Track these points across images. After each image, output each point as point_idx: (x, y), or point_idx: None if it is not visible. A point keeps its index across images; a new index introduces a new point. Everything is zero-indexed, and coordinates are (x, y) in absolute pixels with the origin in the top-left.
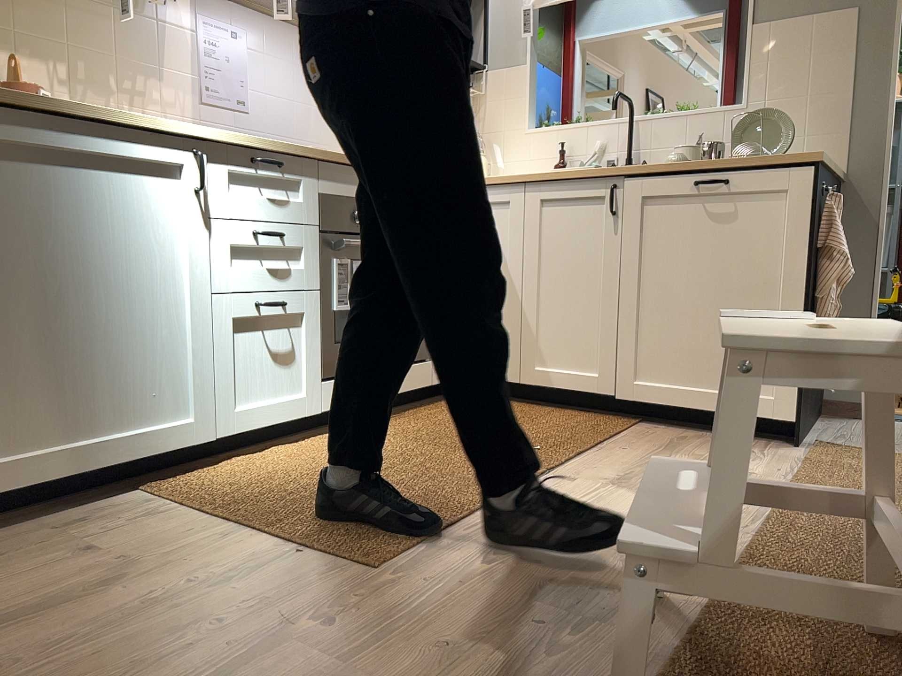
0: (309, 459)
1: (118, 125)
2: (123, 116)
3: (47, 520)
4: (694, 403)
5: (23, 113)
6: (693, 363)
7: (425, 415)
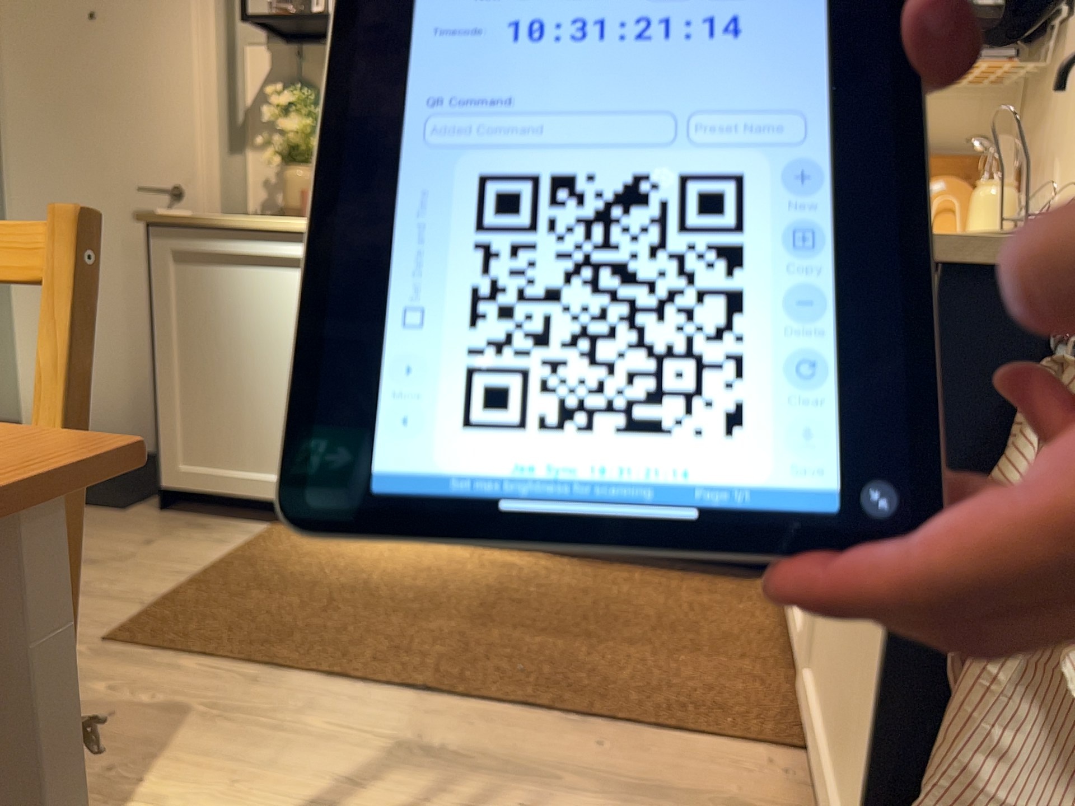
0: (383, 559)
1: (258, 229)
2: (269, 220)
3: (206, 518)
4: (824, 777)
5: (194, 229)
6: (839, 696)
7: (634, 580)
